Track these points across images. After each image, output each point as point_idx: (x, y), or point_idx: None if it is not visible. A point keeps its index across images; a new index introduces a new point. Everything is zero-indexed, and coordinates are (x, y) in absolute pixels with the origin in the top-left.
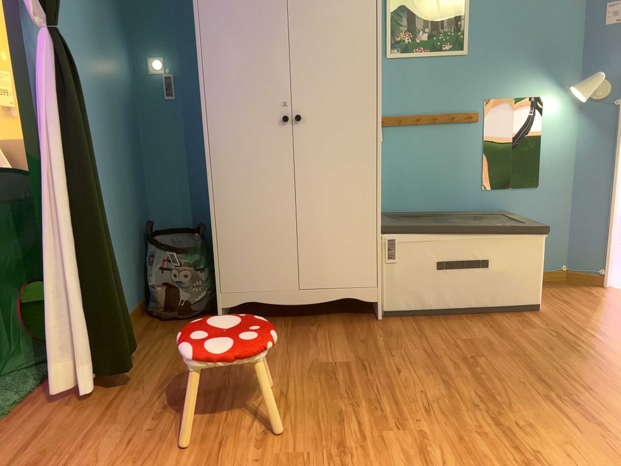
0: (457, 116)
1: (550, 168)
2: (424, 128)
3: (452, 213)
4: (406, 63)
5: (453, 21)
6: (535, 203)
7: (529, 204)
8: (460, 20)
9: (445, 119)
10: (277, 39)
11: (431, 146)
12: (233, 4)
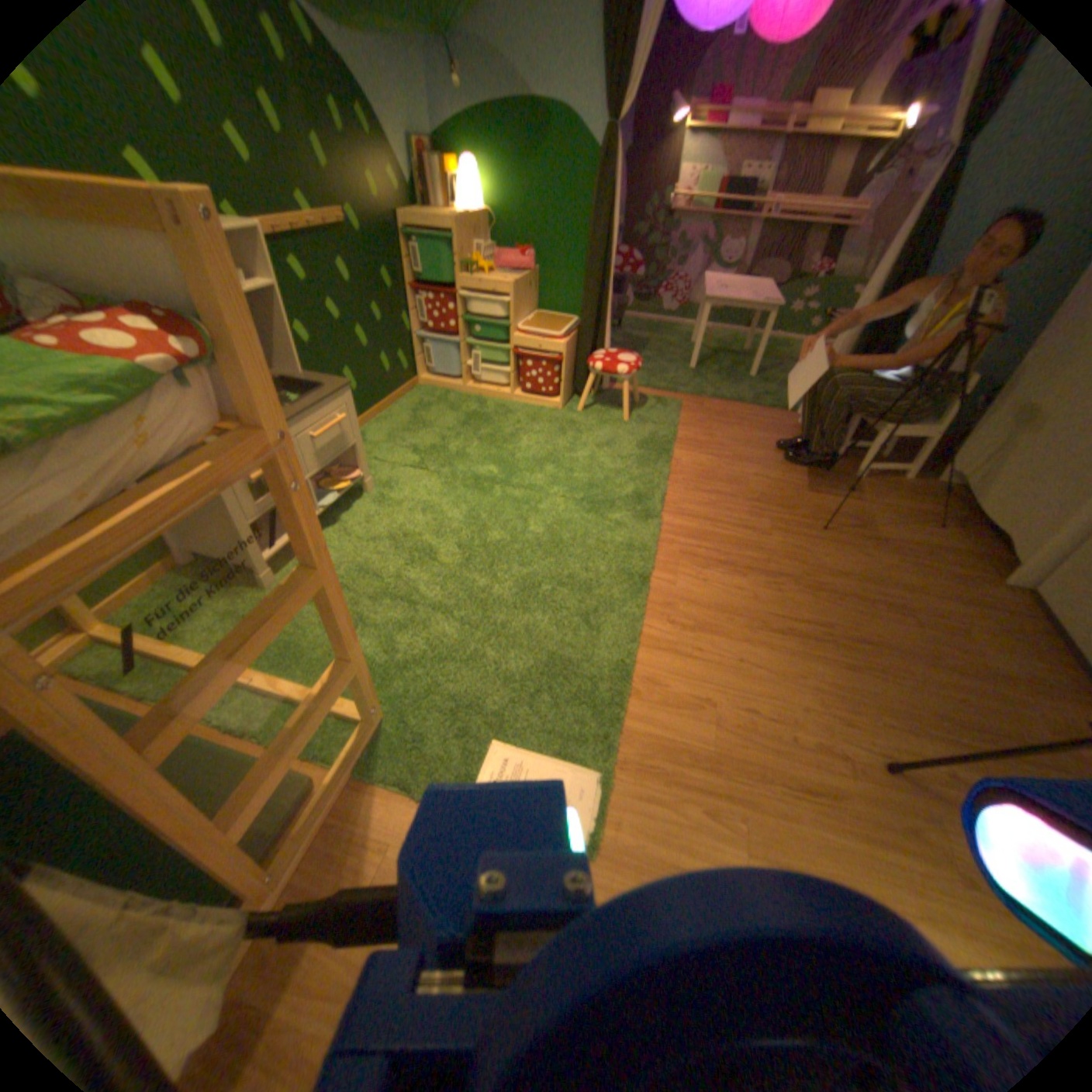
0: None
1: None
2: None
3: None
4: None
5: None
6: None
7: None
8: None
9: None
10: None
11: None
12: None
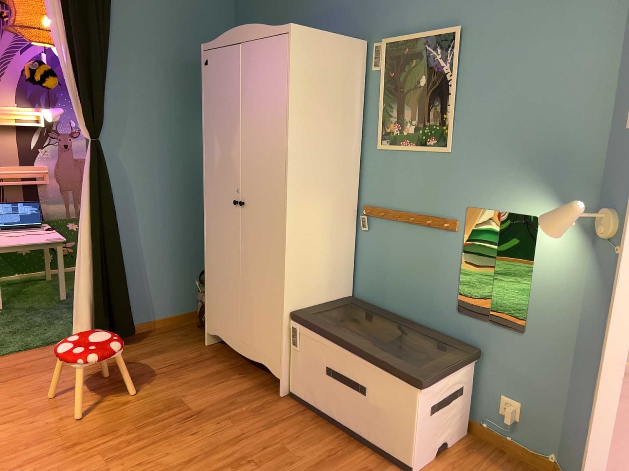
0: (436, 219)
1: (542, 314)
2: (406, 226)
3: (411, 326)
4: (394, 154)
5: (438, 113)
6: (519, 354)
7: (511, 351)
8: (445, 113)
9: (422, 221)
10: (235, 139)
11: (410, 246)
12: (218, 110)
